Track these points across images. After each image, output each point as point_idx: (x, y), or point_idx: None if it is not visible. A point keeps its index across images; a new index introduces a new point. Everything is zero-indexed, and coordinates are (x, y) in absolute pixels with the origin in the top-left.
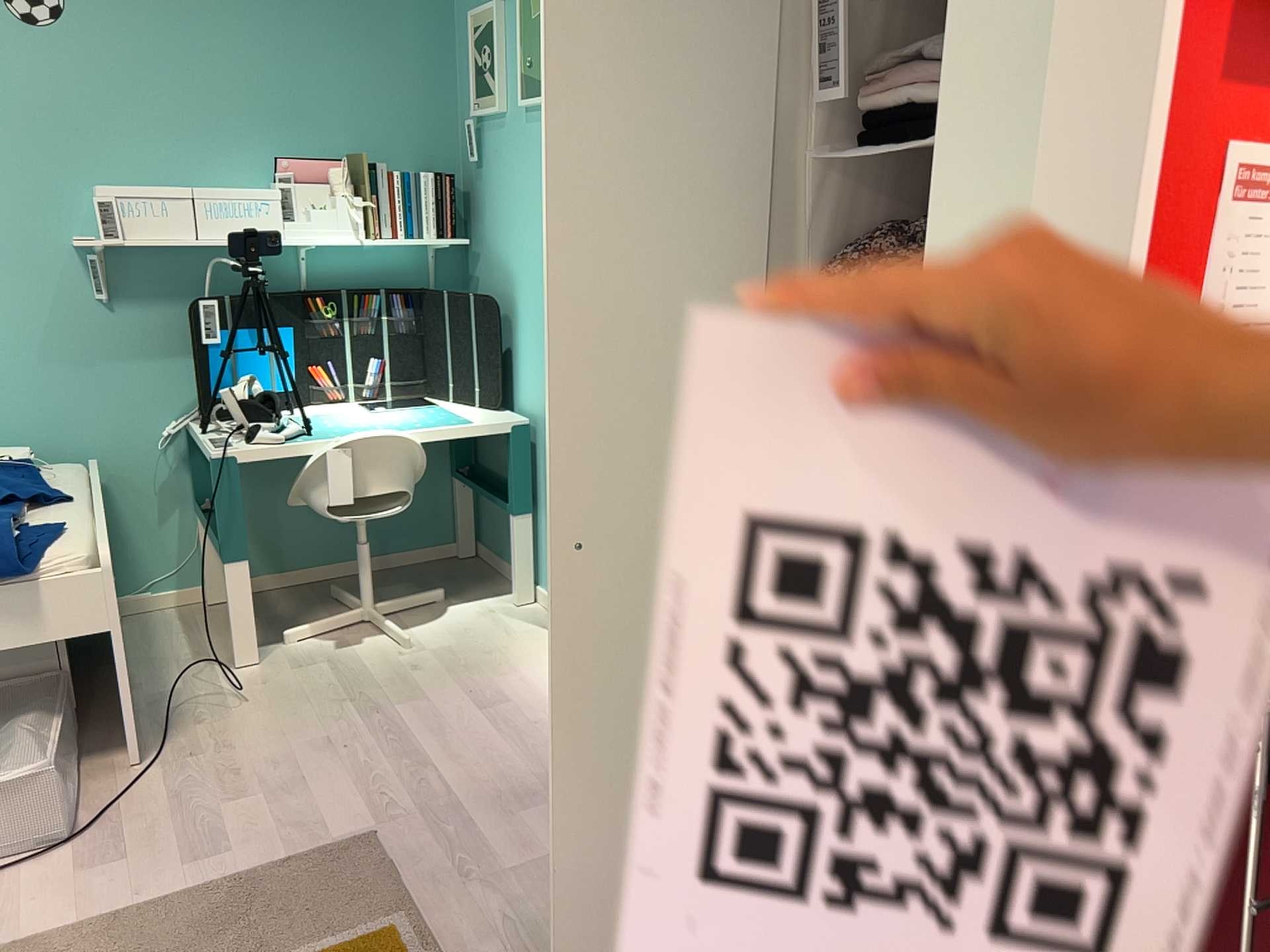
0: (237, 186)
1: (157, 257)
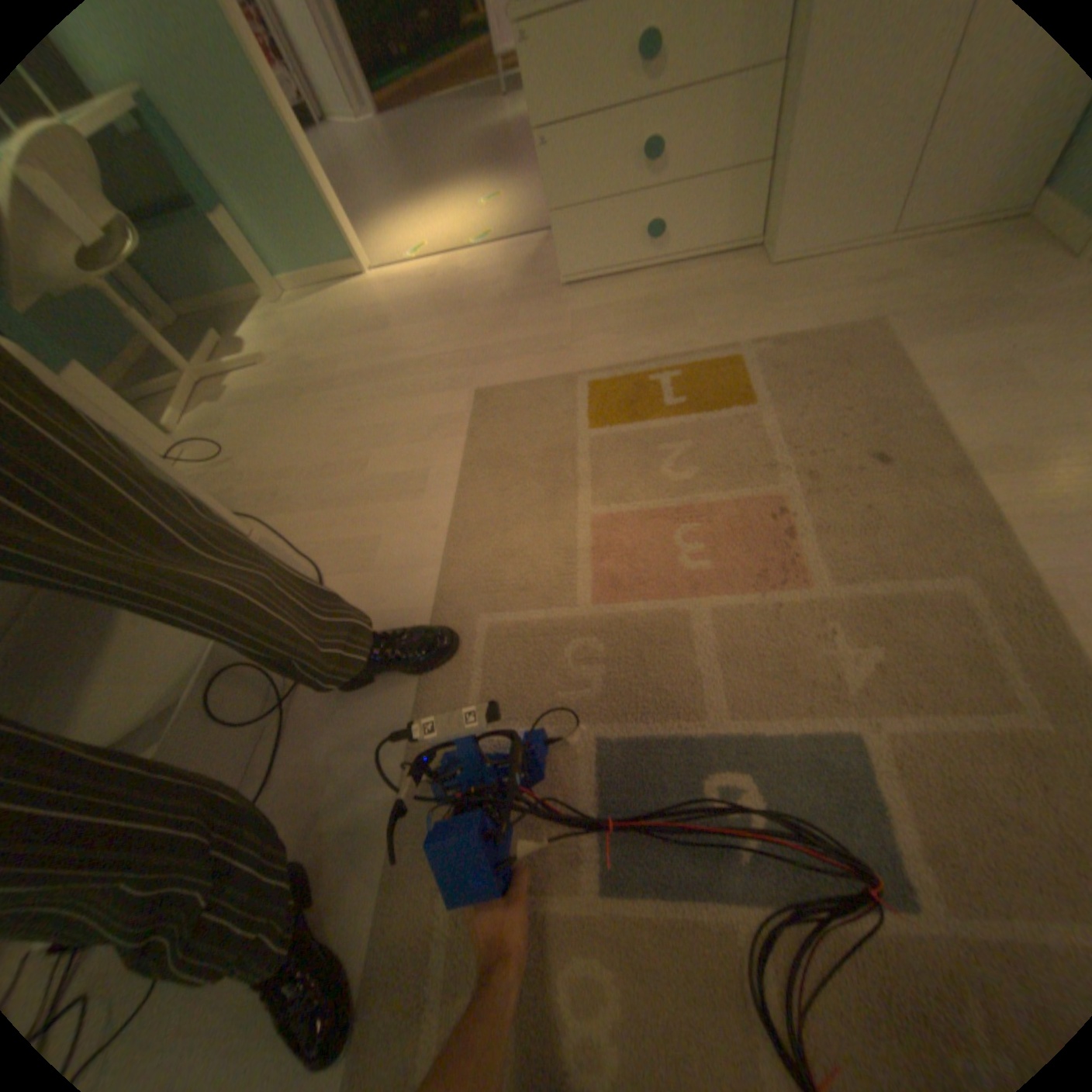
0: None
1: None
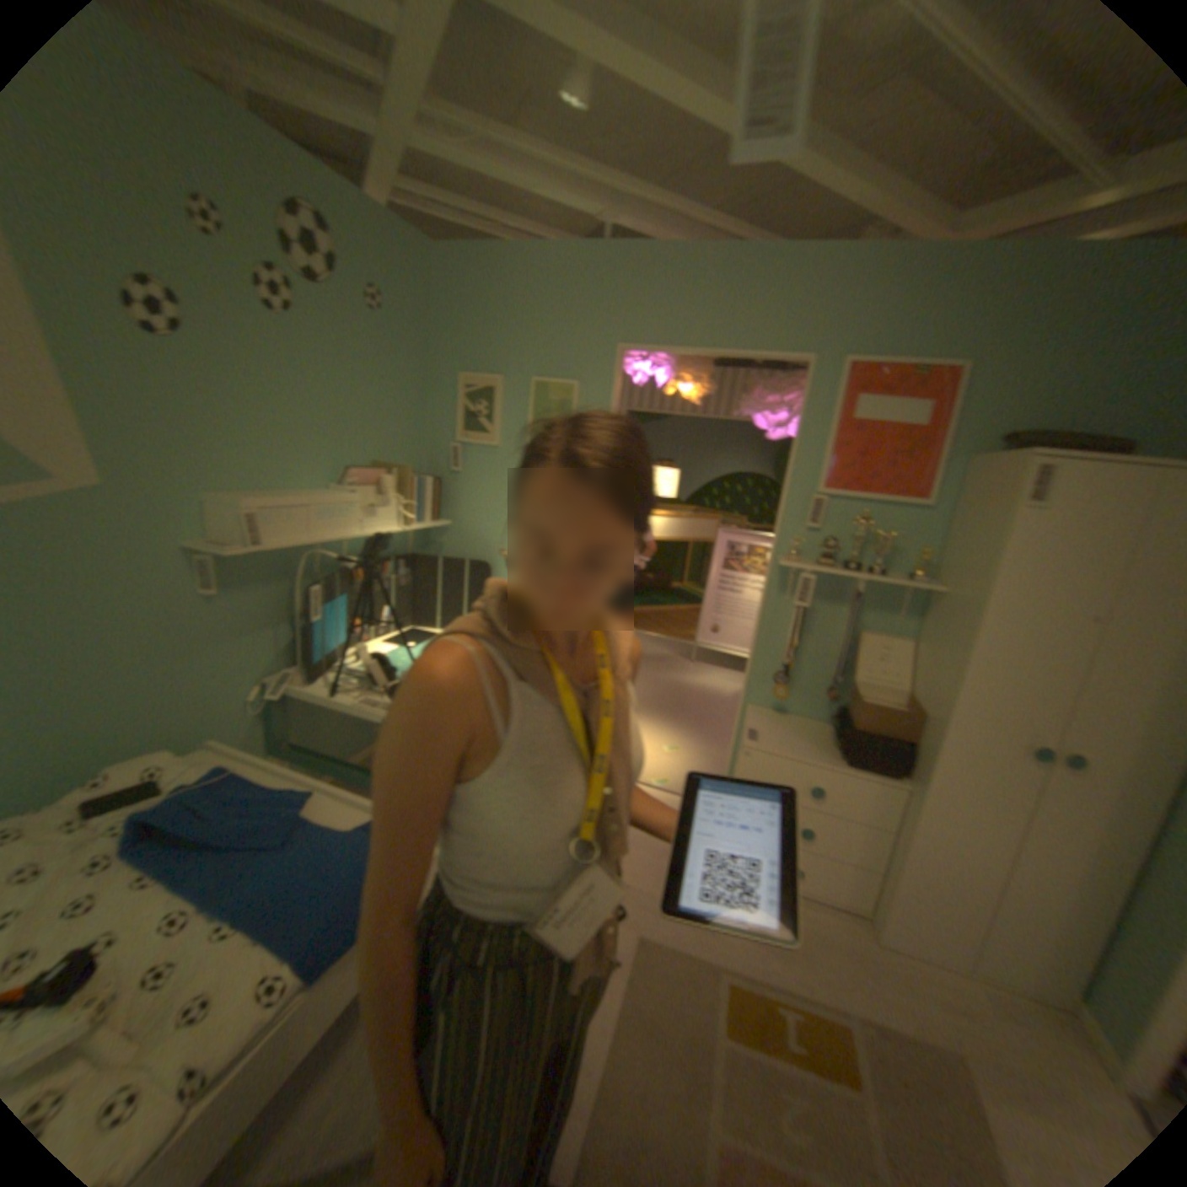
0: (310, 487)
1: (253, 550)
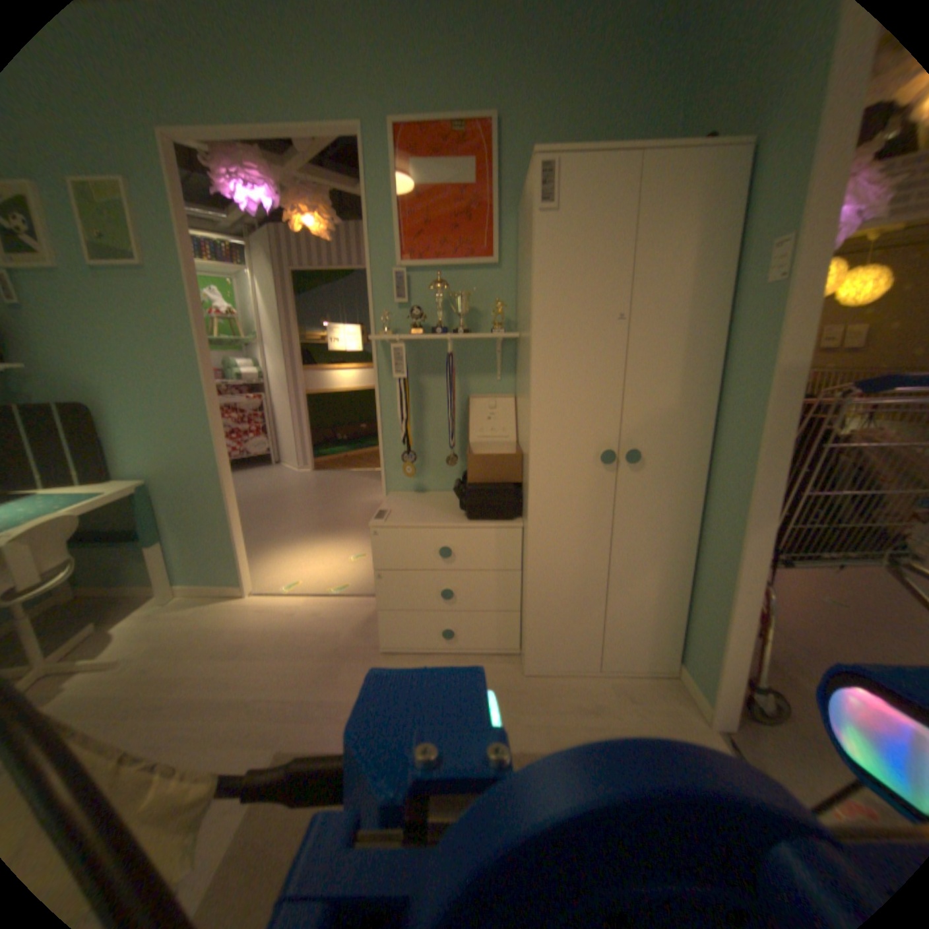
0: None
1: None
